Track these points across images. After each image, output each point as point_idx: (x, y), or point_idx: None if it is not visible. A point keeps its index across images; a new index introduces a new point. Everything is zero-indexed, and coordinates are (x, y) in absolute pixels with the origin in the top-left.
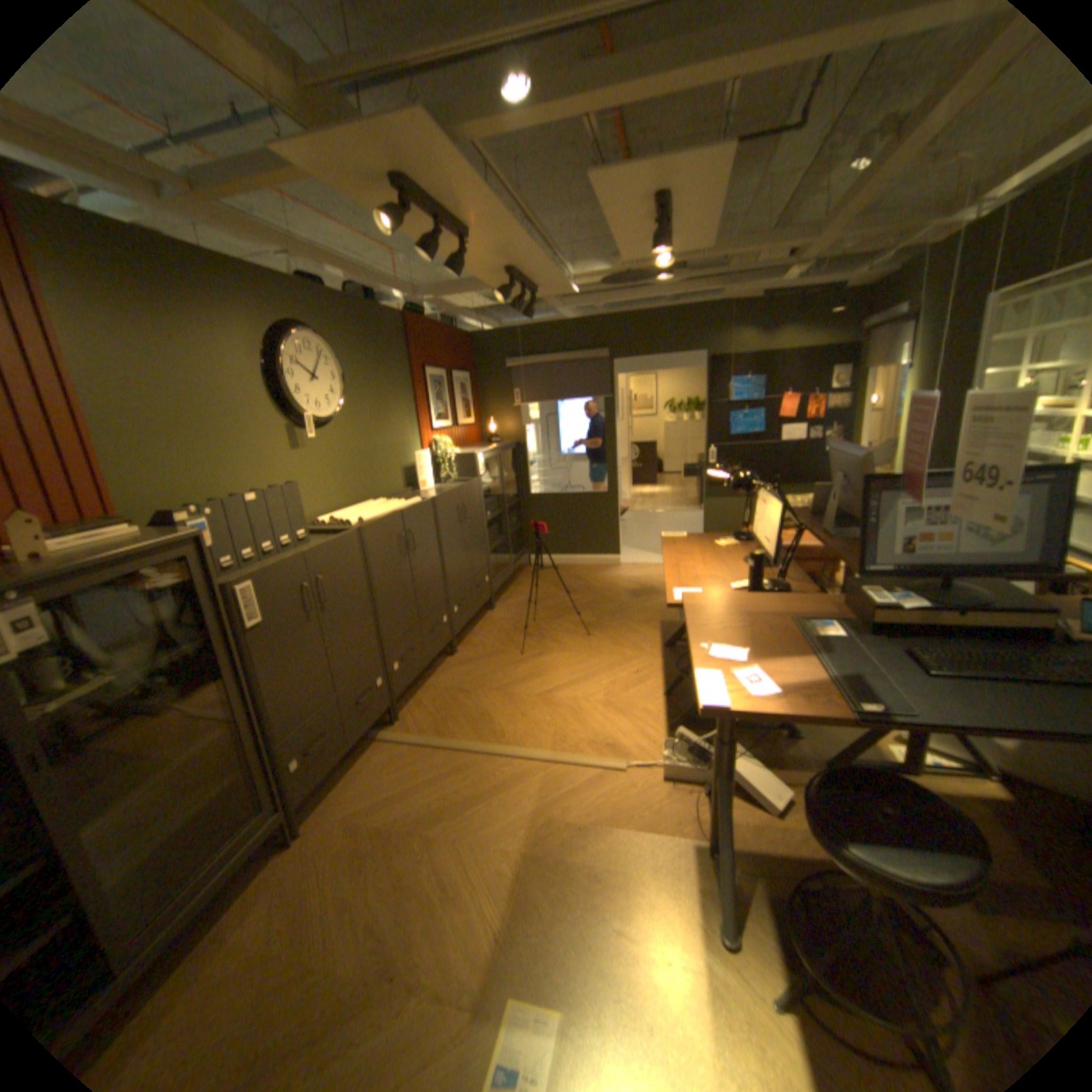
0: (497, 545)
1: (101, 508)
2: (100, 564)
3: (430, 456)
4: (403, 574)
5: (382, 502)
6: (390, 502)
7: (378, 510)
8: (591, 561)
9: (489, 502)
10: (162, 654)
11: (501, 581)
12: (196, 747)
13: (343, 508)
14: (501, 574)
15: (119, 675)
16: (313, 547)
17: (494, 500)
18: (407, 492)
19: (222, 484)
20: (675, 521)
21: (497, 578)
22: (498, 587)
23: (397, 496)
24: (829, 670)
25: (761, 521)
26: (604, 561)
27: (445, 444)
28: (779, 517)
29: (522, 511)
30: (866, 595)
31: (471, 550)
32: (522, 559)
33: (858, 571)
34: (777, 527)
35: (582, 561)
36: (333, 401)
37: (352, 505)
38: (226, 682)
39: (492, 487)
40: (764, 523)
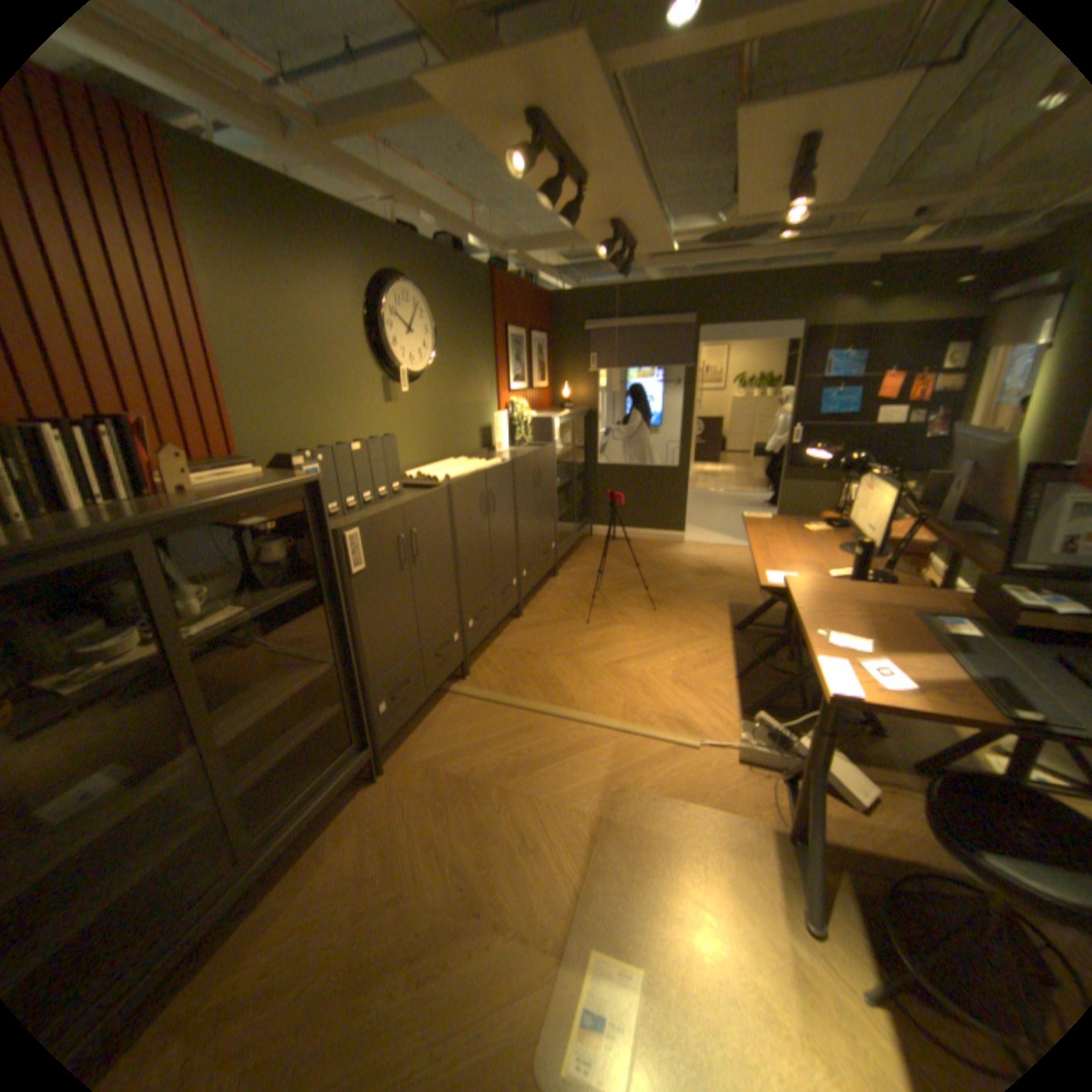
0: (563, 513)
1: (226, 448)
2: (238, 502)
3: (506, 418)
4: (482, 535)
5: (464, 461)
6: (471, 462)
7: (462, 469)
8: (654, 536)
9: (559, 469)
10: (281, 592)
11: (564, 550)
12: (305, 681)
13: (426, 465)
14: (565, 542)
15: (246, 608)
16: (409, 501)
17: (563, 467)
18: (484, 453)
19: (325, 433)
20: (740, 502)
21: (561, 546)
22: (561, 555)
23: (474, 456)
24: (969, 670)
25: (864, 508)
26: (667, 538)
27: (521, 407)
28: (891, 504)
29: (587, 480)
30: (1001, 595)
31: (541, 516)
32: (584, 529)
33: (989, 568)
34: (888, 514)
35: (644, 535)
36: (422, 357)
37: (433, 463)
38: (332, 624)
39: (564, 454)
40: (868, 510)
